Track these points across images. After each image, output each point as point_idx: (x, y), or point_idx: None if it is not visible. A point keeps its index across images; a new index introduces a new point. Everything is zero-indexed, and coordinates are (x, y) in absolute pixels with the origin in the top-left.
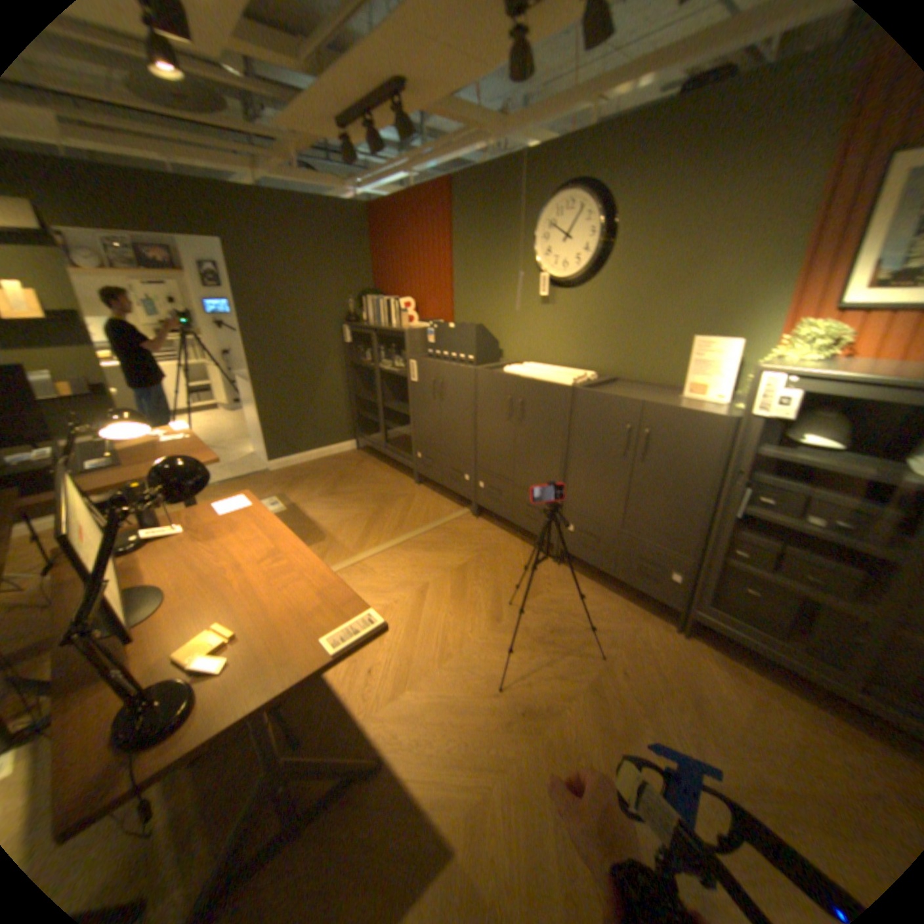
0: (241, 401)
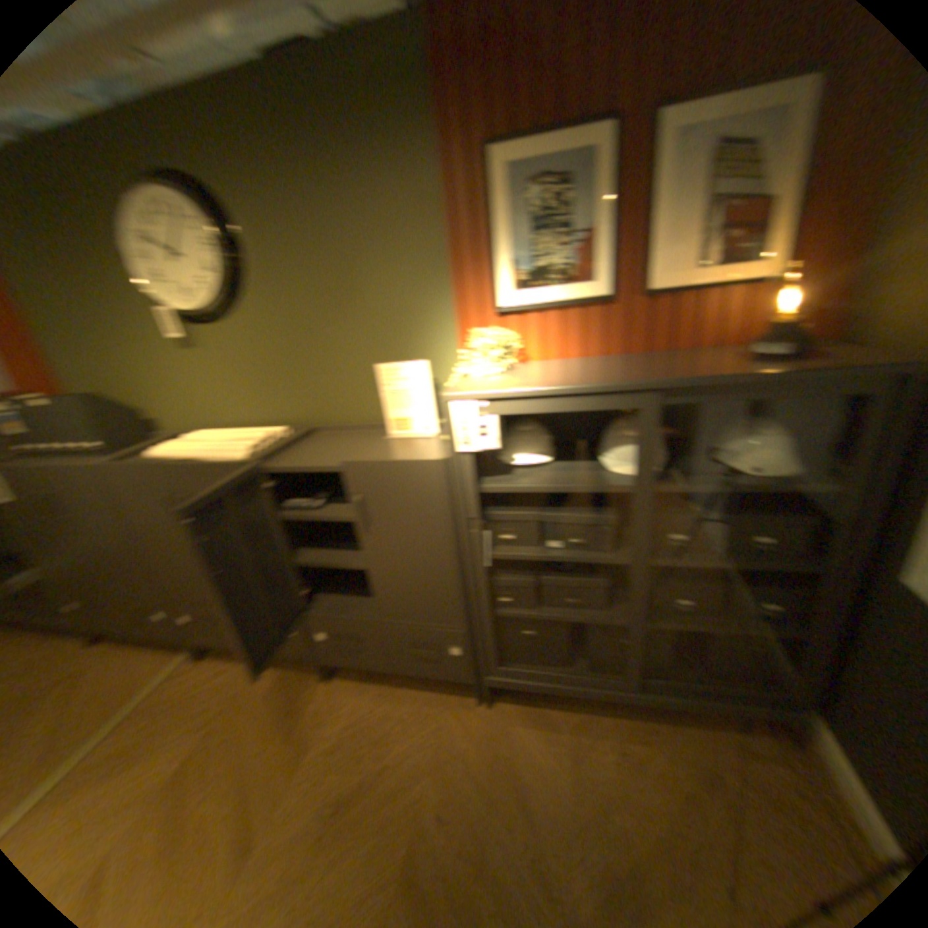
0: None
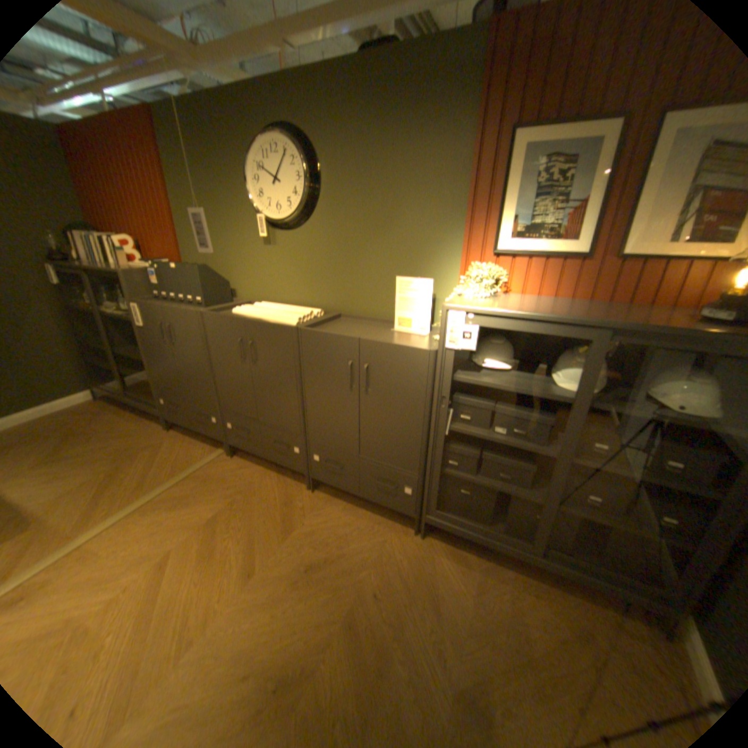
0: None
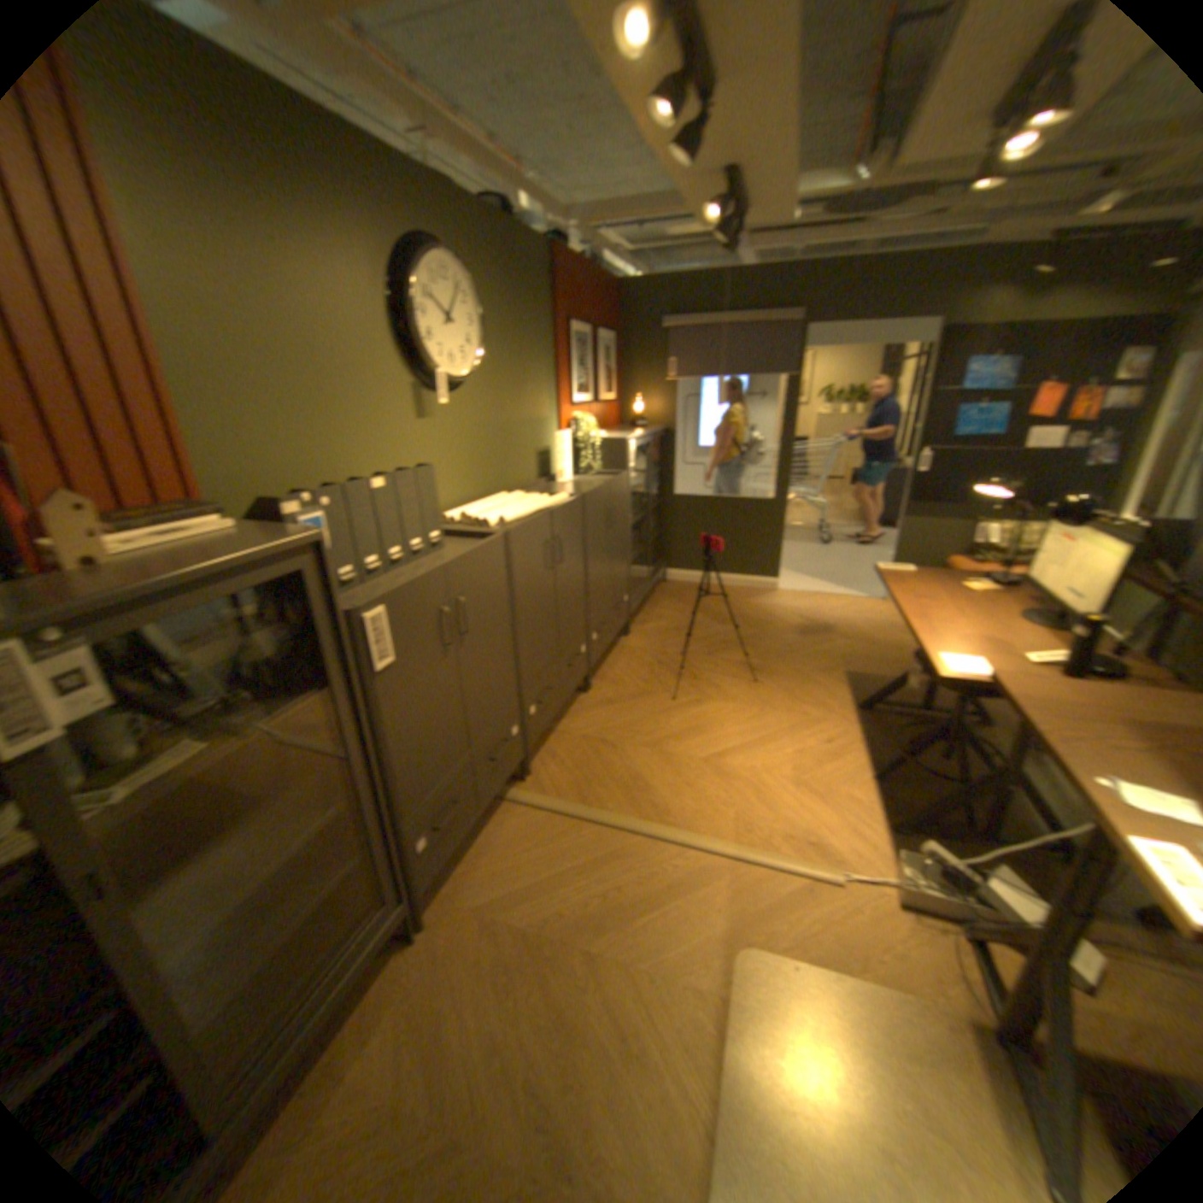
0: None
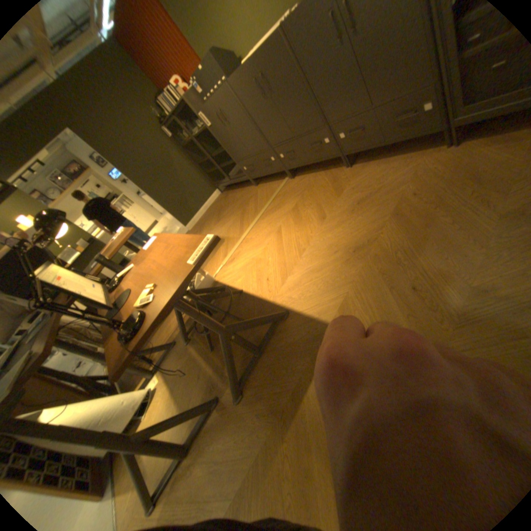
0: (154, 206)
